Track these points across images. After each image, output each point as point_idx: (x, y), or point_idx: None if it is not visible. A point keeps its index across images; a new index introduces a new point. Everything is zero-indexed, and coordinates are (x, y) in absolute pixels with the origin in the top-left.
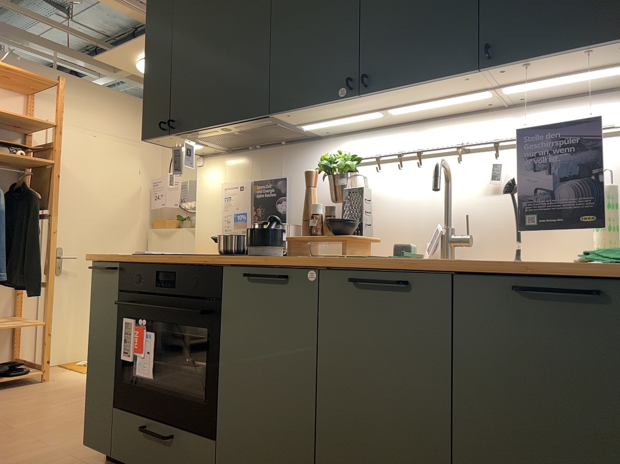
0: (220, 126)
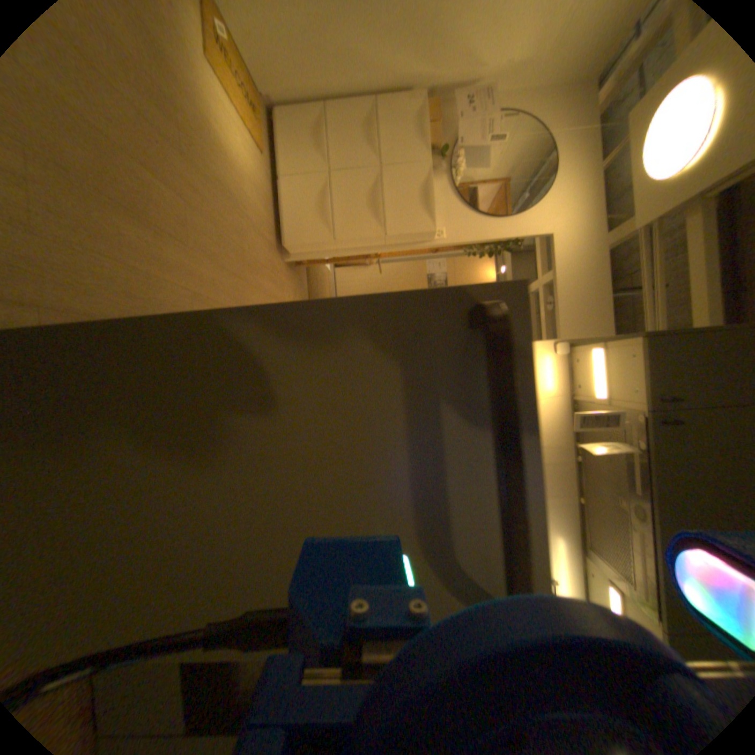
0: (653, 520)
